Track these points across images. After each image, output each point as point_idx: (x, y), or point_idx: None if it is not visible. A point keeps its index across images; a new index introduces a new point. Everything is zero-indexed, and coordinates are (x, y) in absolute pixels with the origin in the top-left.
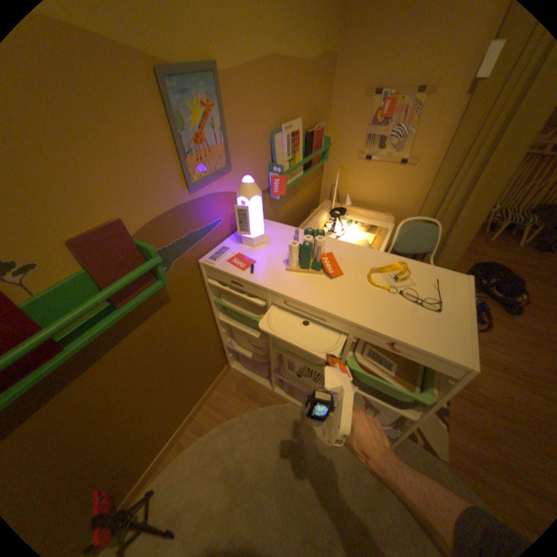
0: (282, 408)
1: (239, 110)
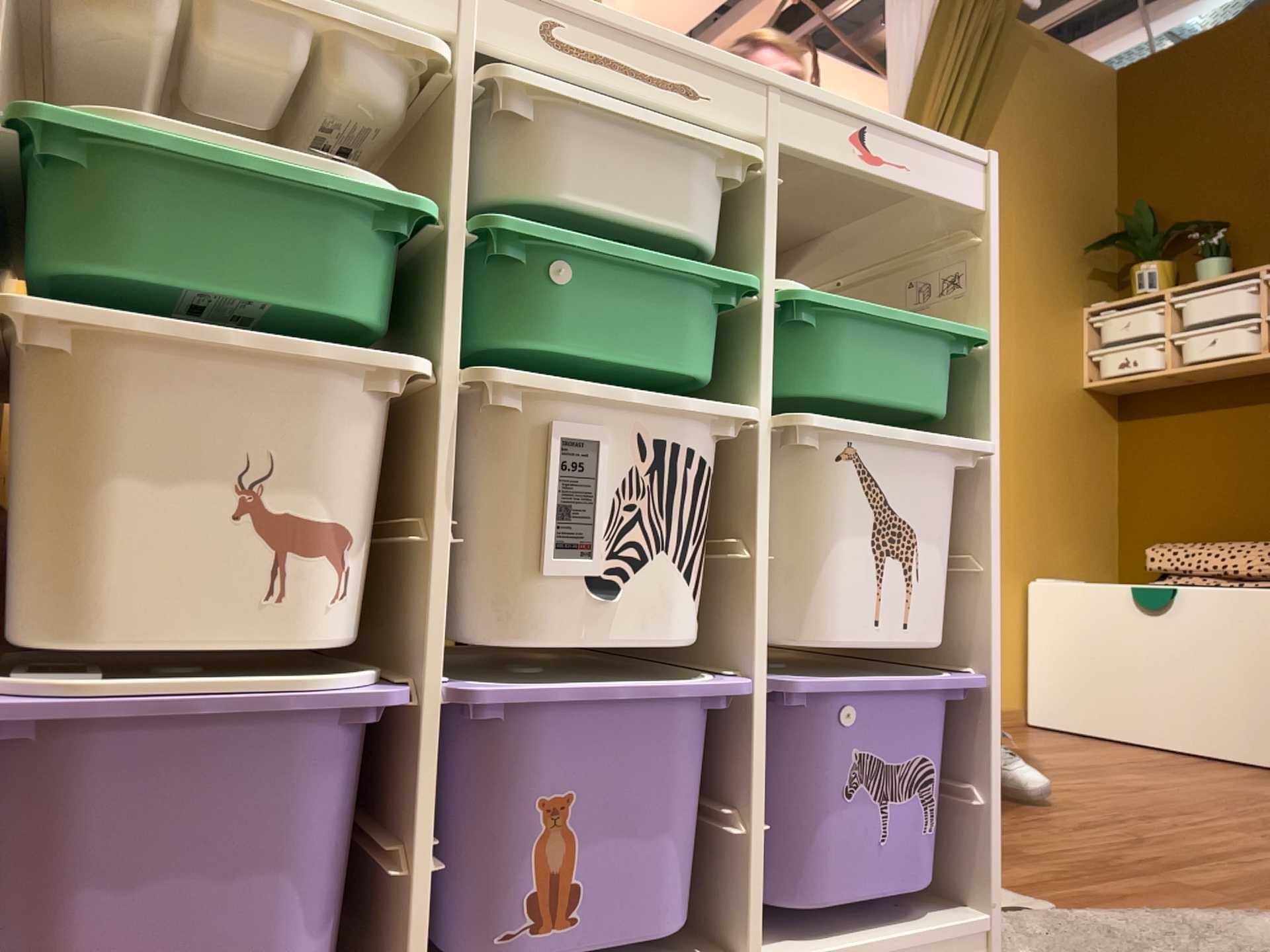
0: None
1: None
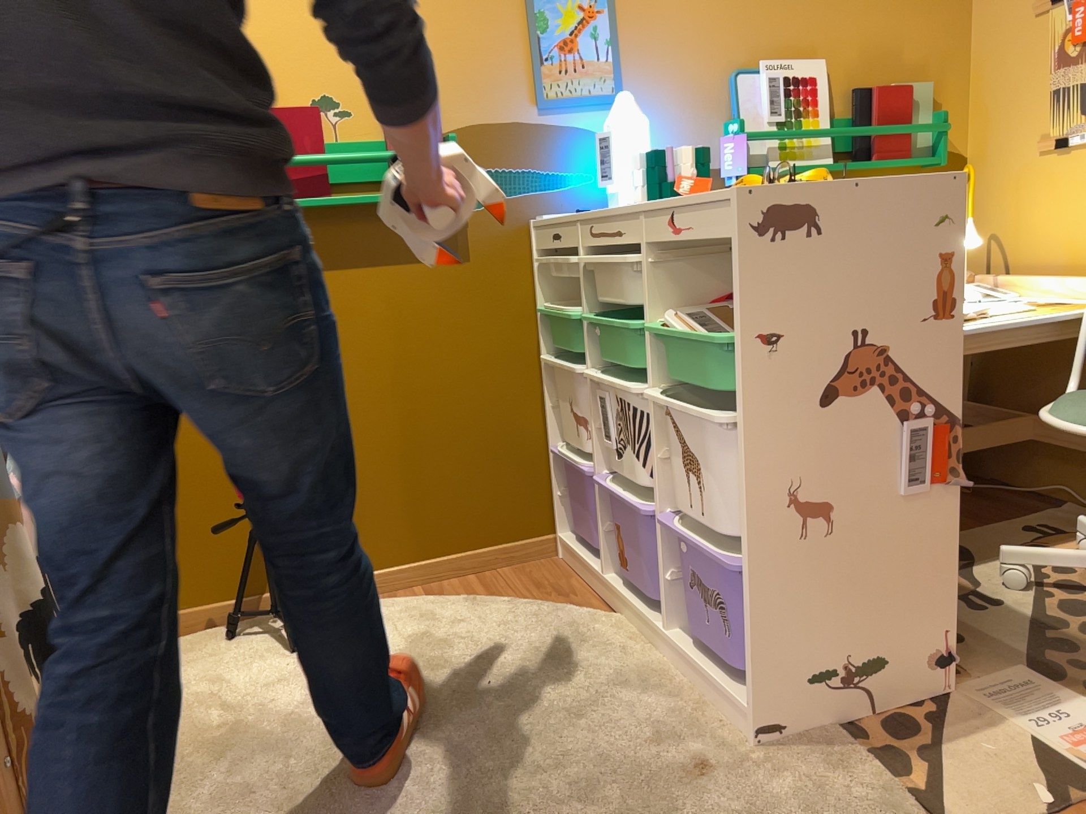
0: (601, 617)
1: (651, 27)
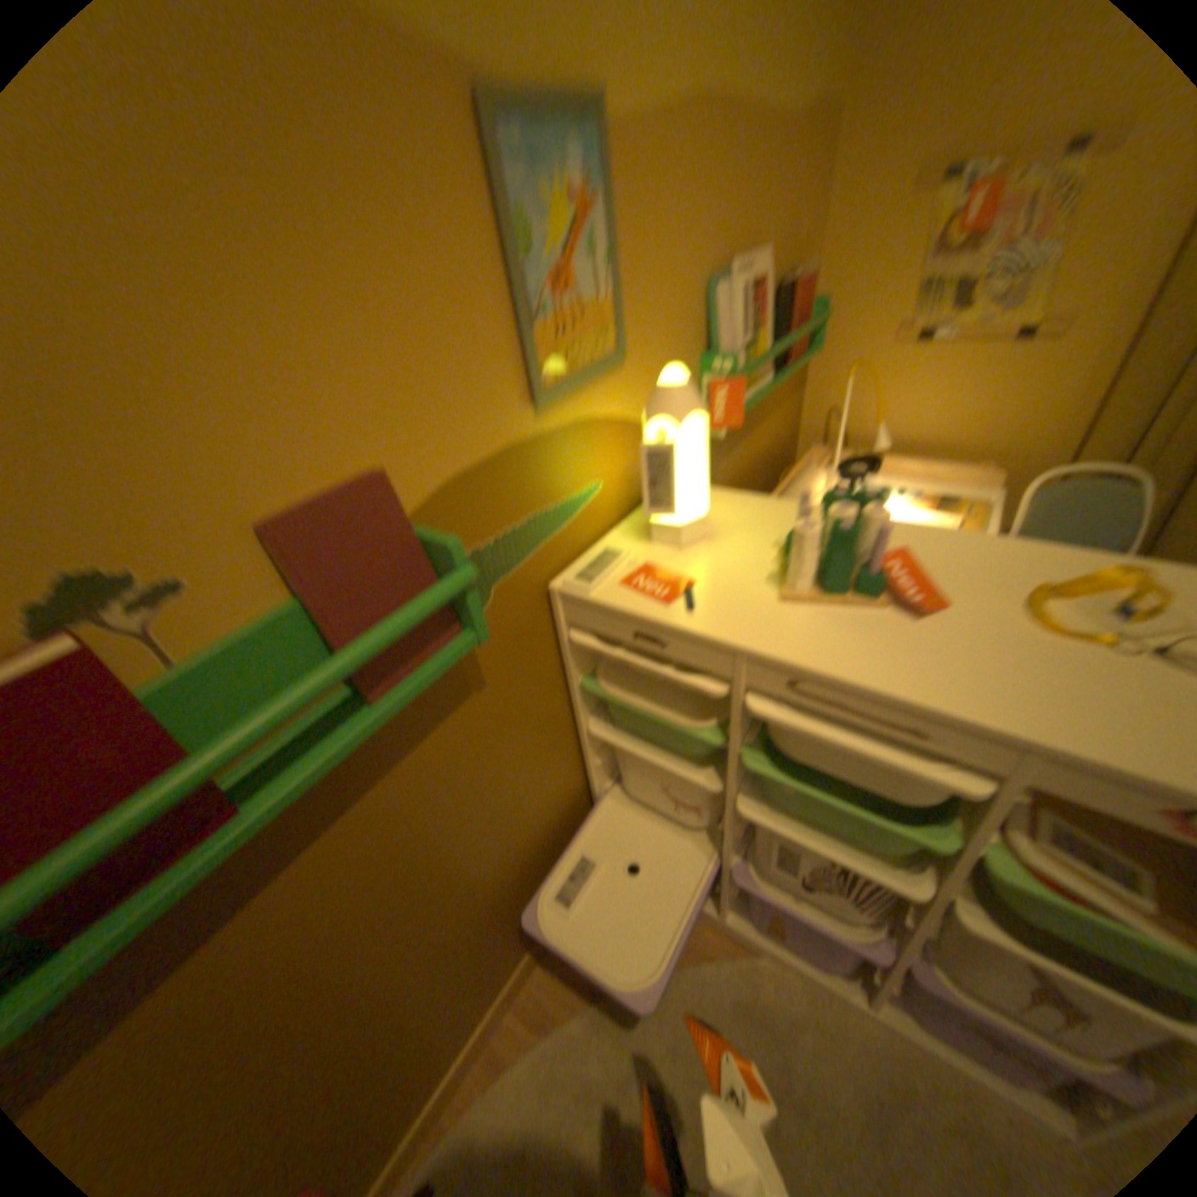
0: (749, 969)
1: (648, 212)
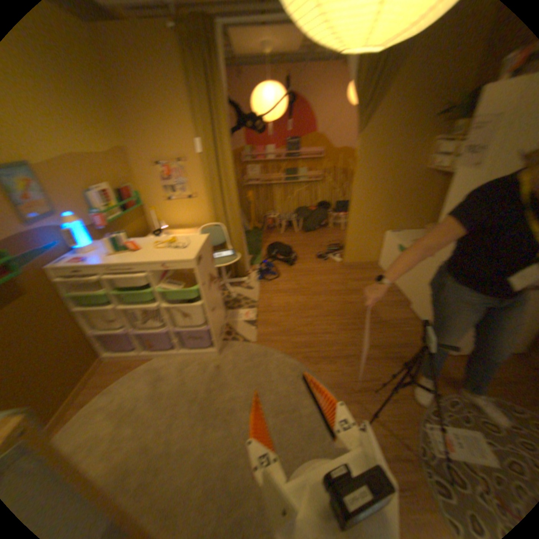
0: (151, 362)
1: (55, 181)
